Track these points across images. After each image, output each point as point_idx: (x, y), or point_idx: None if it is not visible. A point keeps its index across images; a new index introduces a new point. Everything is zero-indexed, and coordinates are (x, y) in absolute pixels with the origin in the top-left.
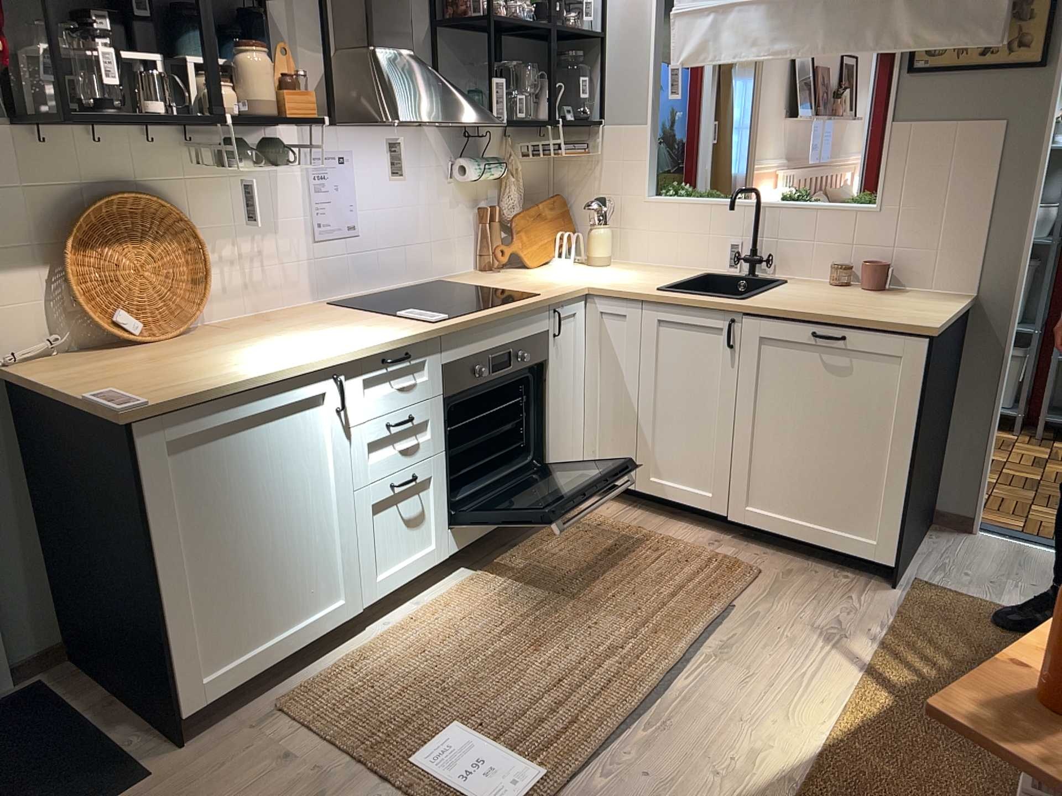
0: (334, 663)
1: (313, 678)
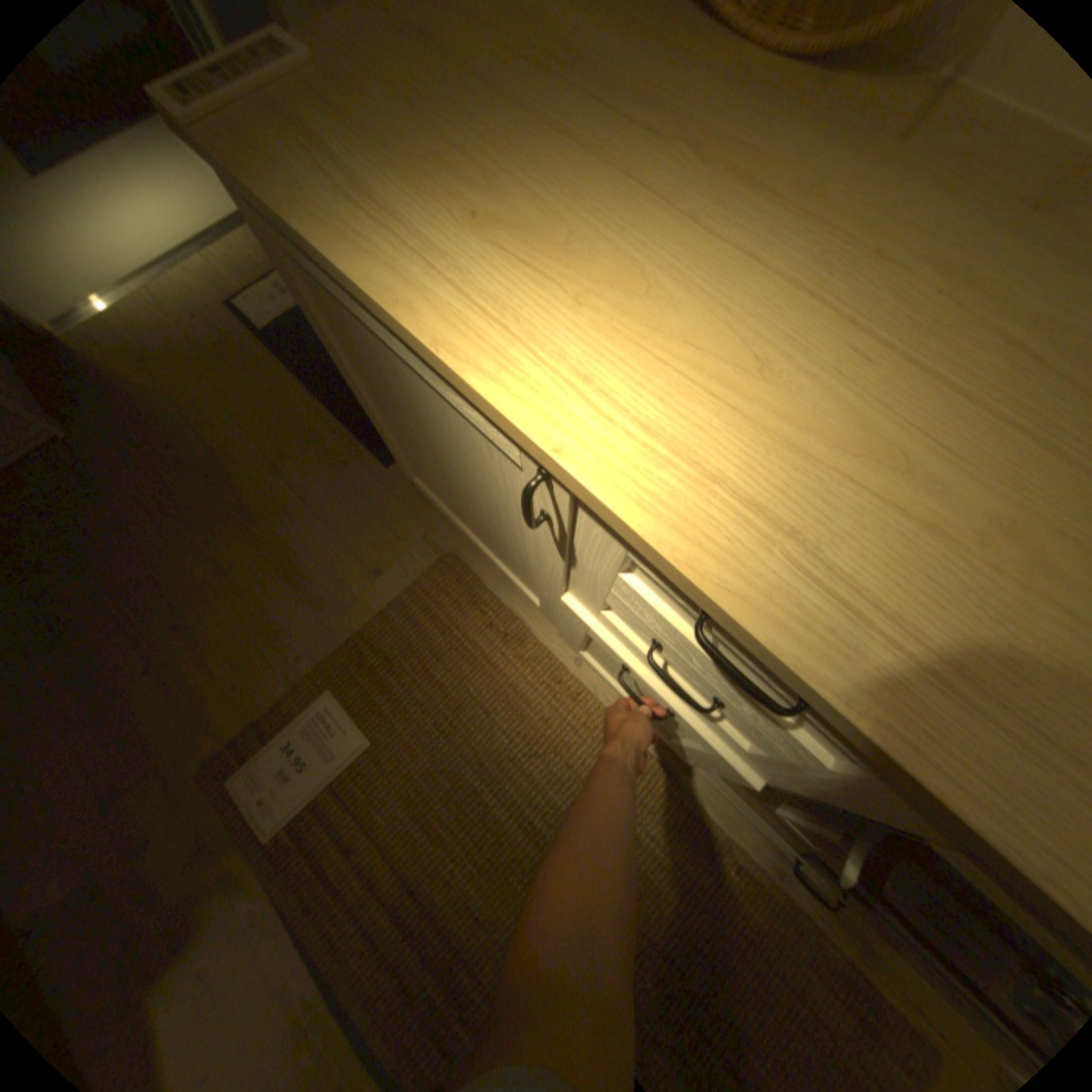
0: (508, 604)
1: (484, 583)
